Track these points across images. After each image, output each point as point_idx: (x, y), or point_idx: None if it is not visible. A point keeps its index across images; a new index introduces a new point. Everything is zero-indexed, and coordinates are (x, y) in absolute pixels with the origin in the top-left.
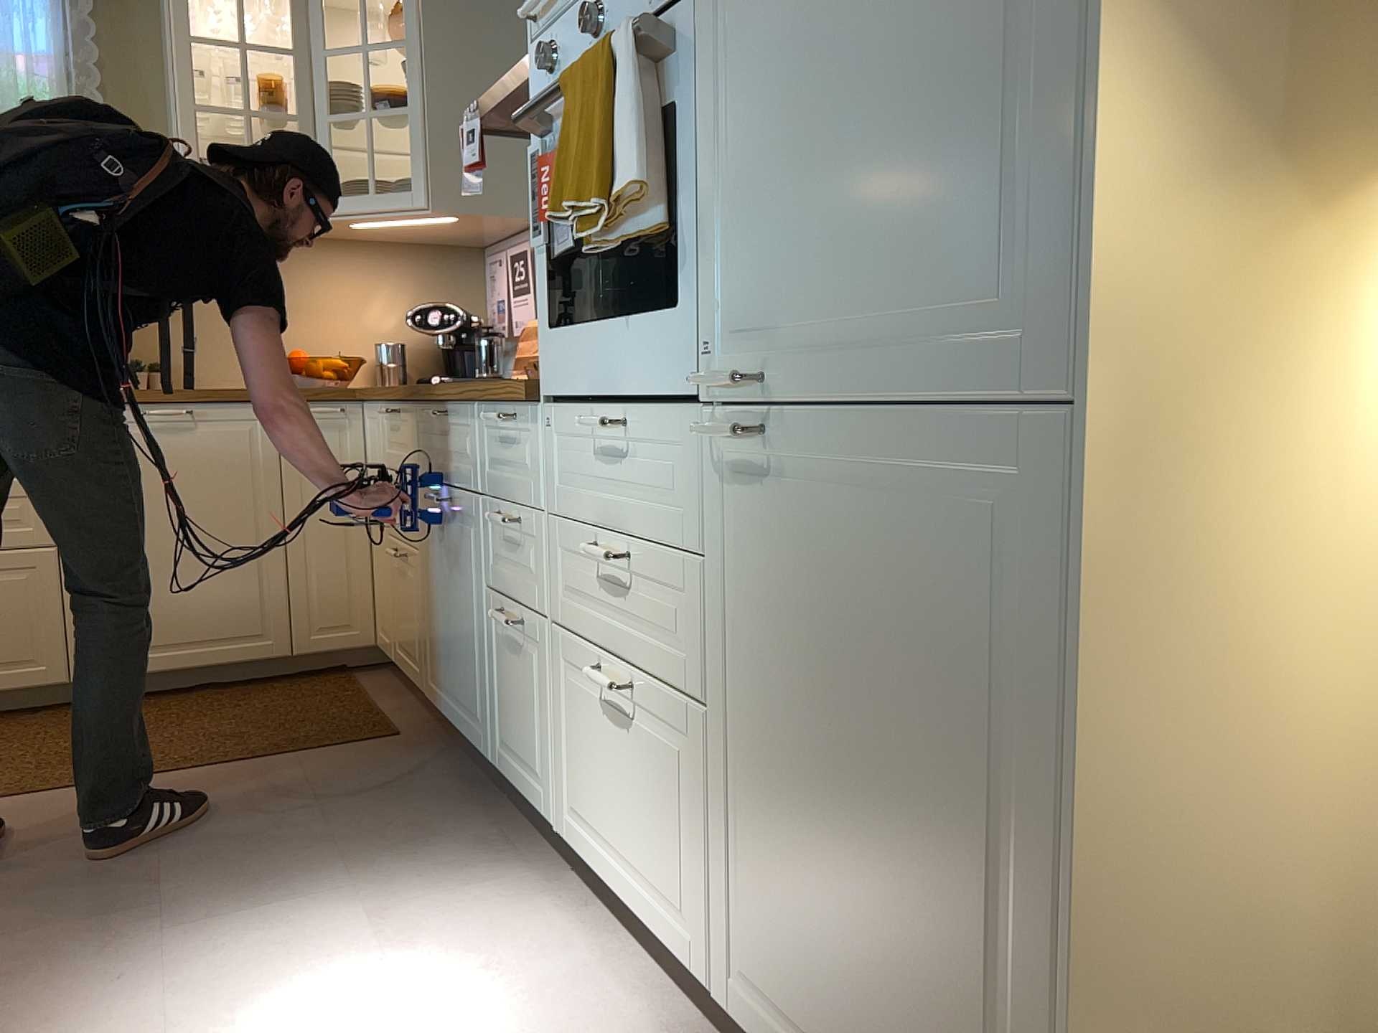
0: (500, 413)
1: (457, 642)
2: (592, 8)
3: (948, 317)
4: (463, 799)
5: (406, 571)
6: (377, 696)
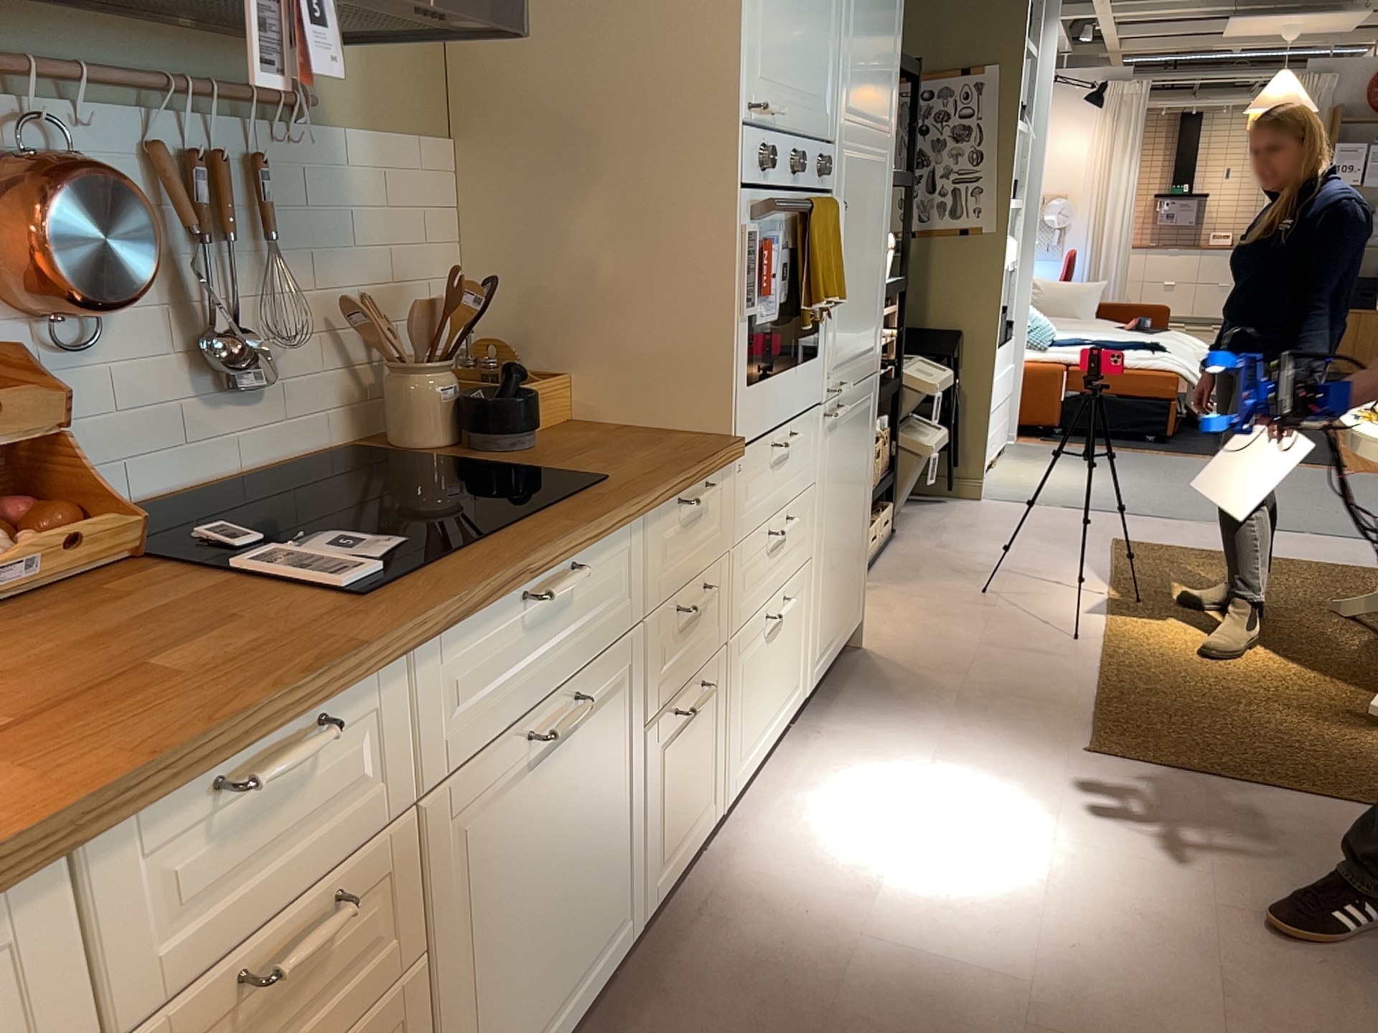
0: (702, 489)
1: (577, 896)
2: (806, 165)
3: (865, 352)
4: (641, 1008)
5: None
6: None
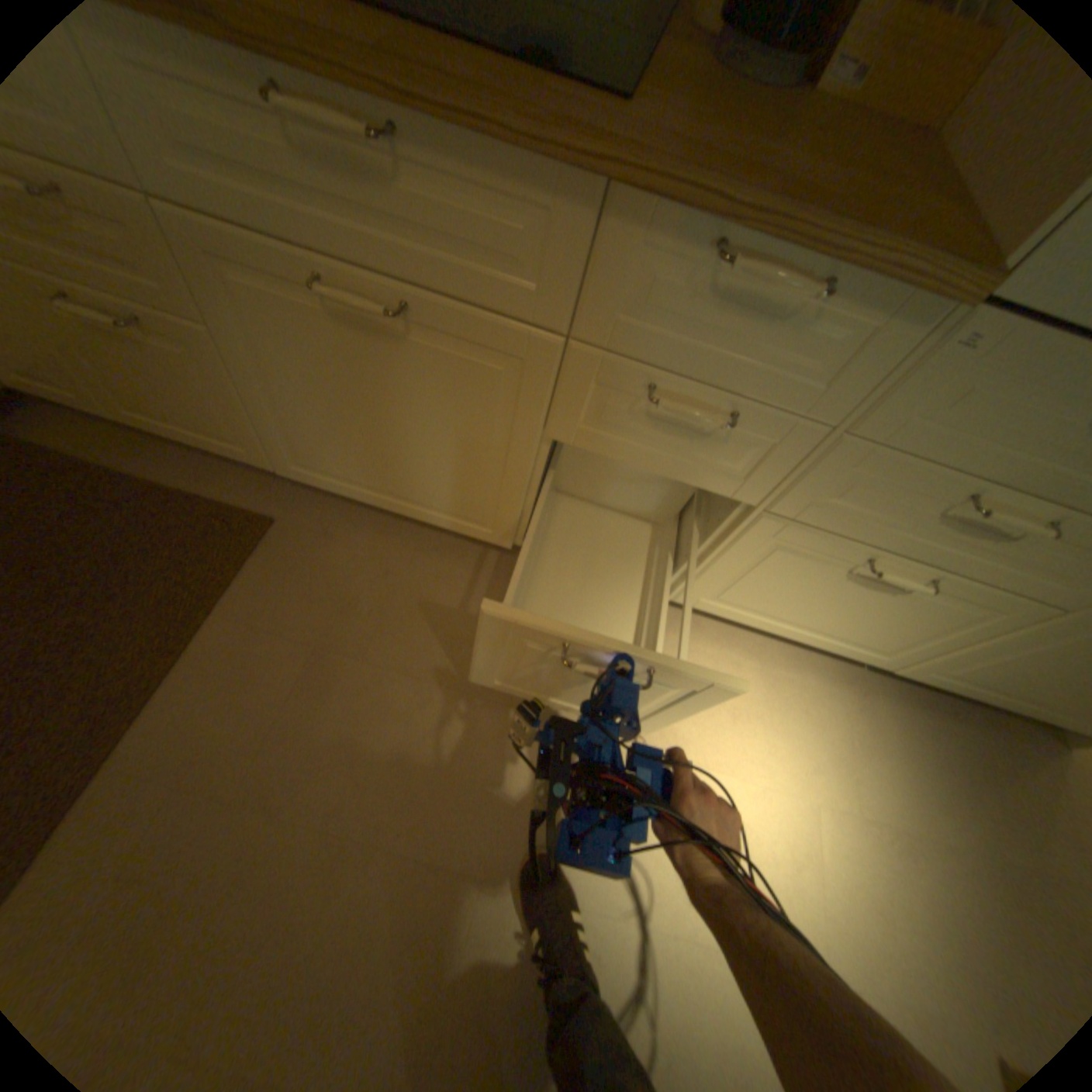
0: (789, 265)
1: (411, 458)
2: None
3: None
4: (468, 569)
5: (133, 334)
6: (114, 461)
